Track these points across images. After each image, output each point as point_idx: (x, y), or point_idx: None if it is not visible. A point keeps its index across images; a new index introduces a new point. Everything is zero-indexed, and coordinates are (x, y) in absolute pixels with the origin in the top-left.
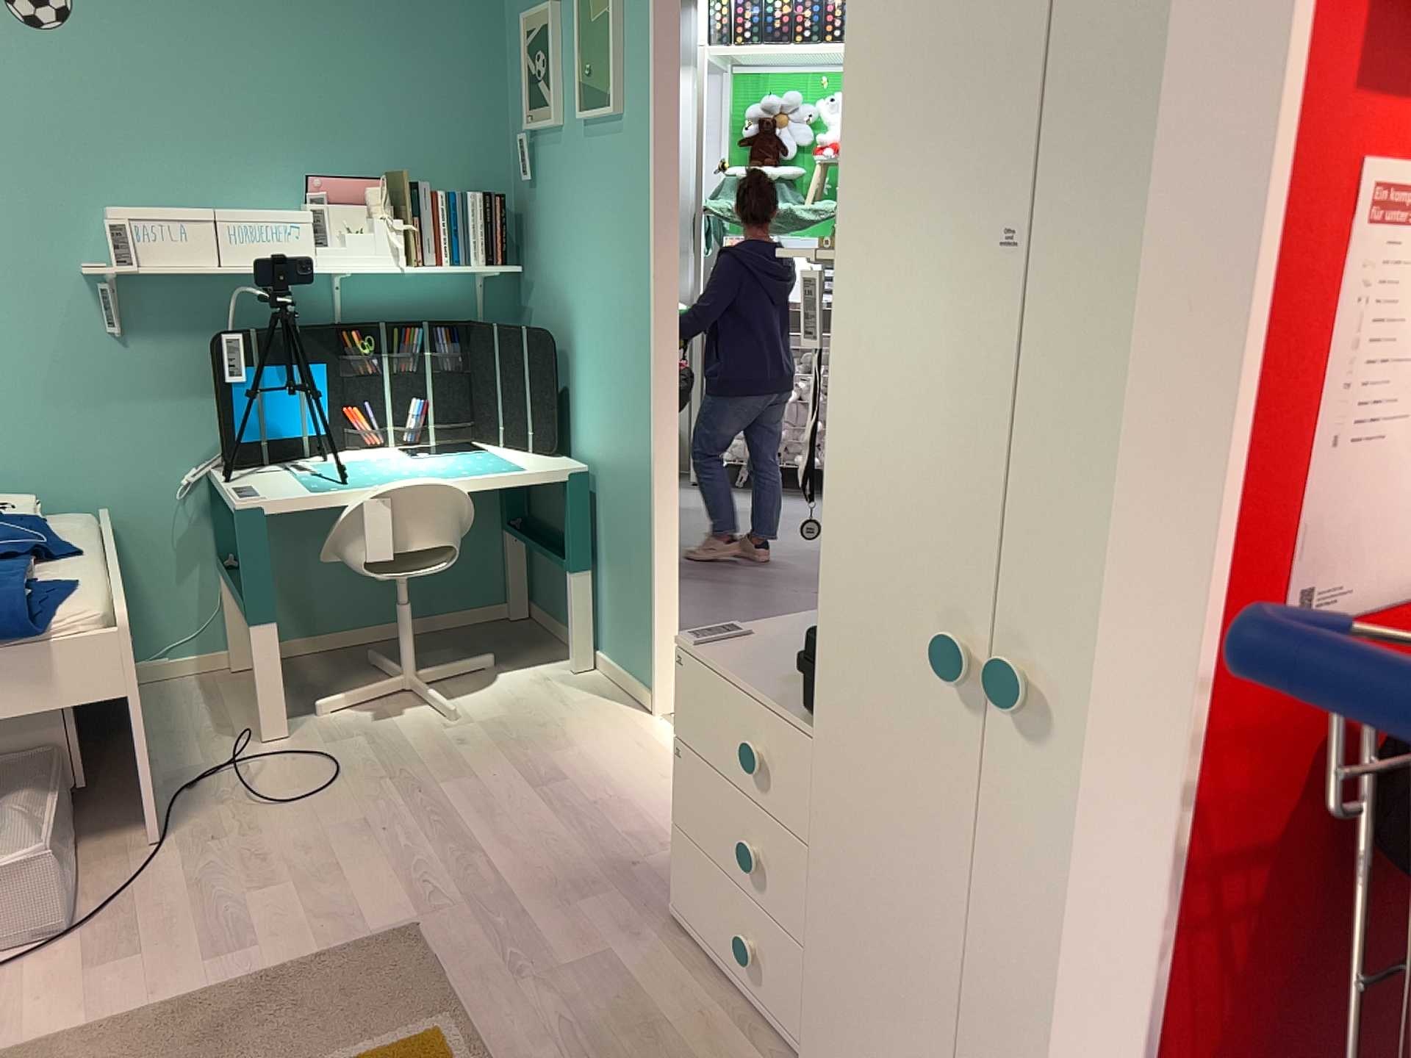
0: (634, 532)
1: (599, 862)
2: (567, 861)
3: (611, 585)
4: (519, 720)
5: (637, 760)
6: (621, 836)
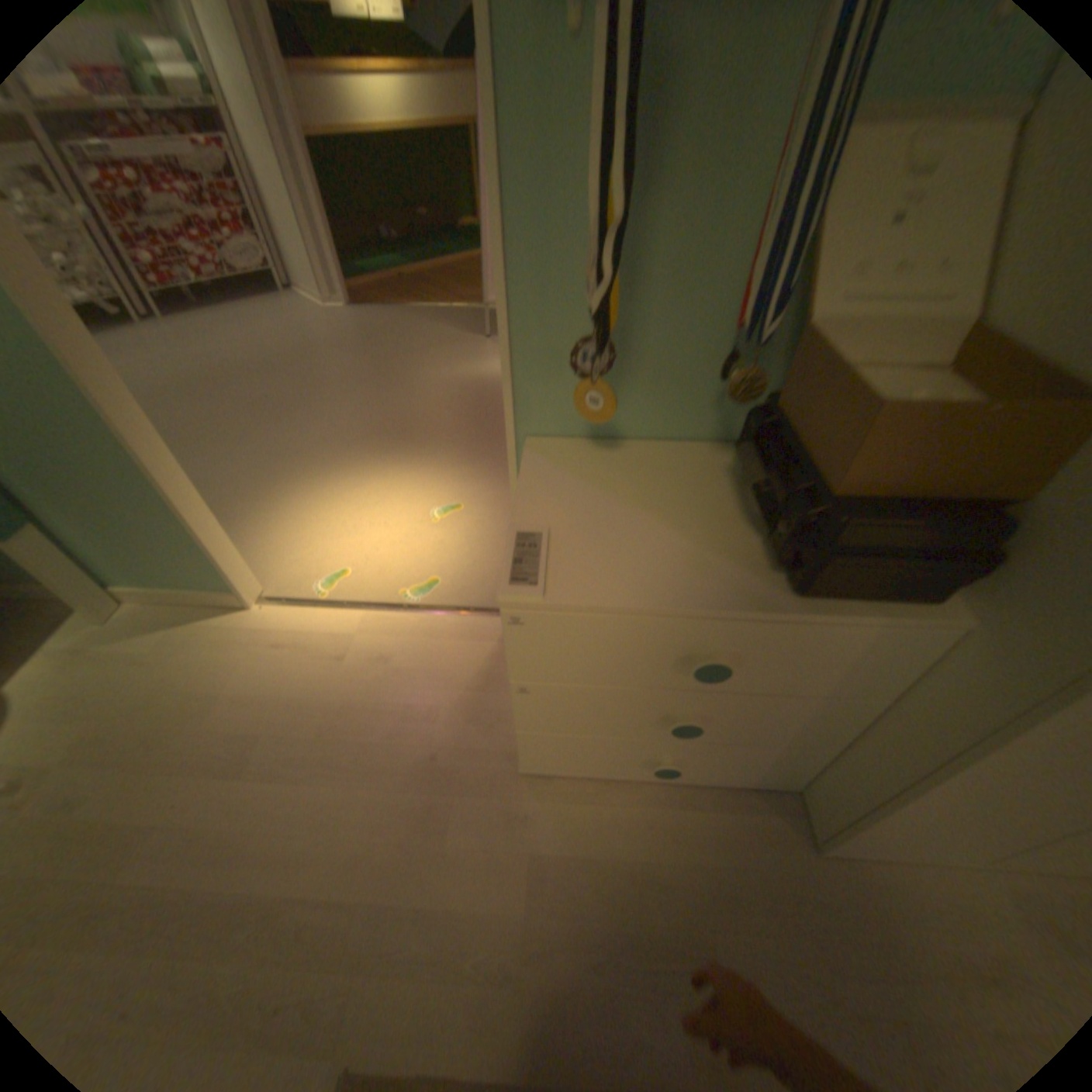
0: (83, 454)
1: (405, 787)
2: (379, 816)
3: (81, 521)
4: (110, 719)
5: (296, 661)
6: (386, 743)
